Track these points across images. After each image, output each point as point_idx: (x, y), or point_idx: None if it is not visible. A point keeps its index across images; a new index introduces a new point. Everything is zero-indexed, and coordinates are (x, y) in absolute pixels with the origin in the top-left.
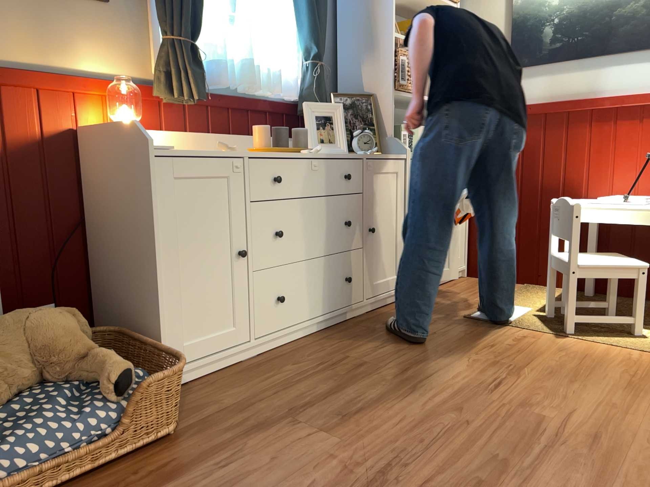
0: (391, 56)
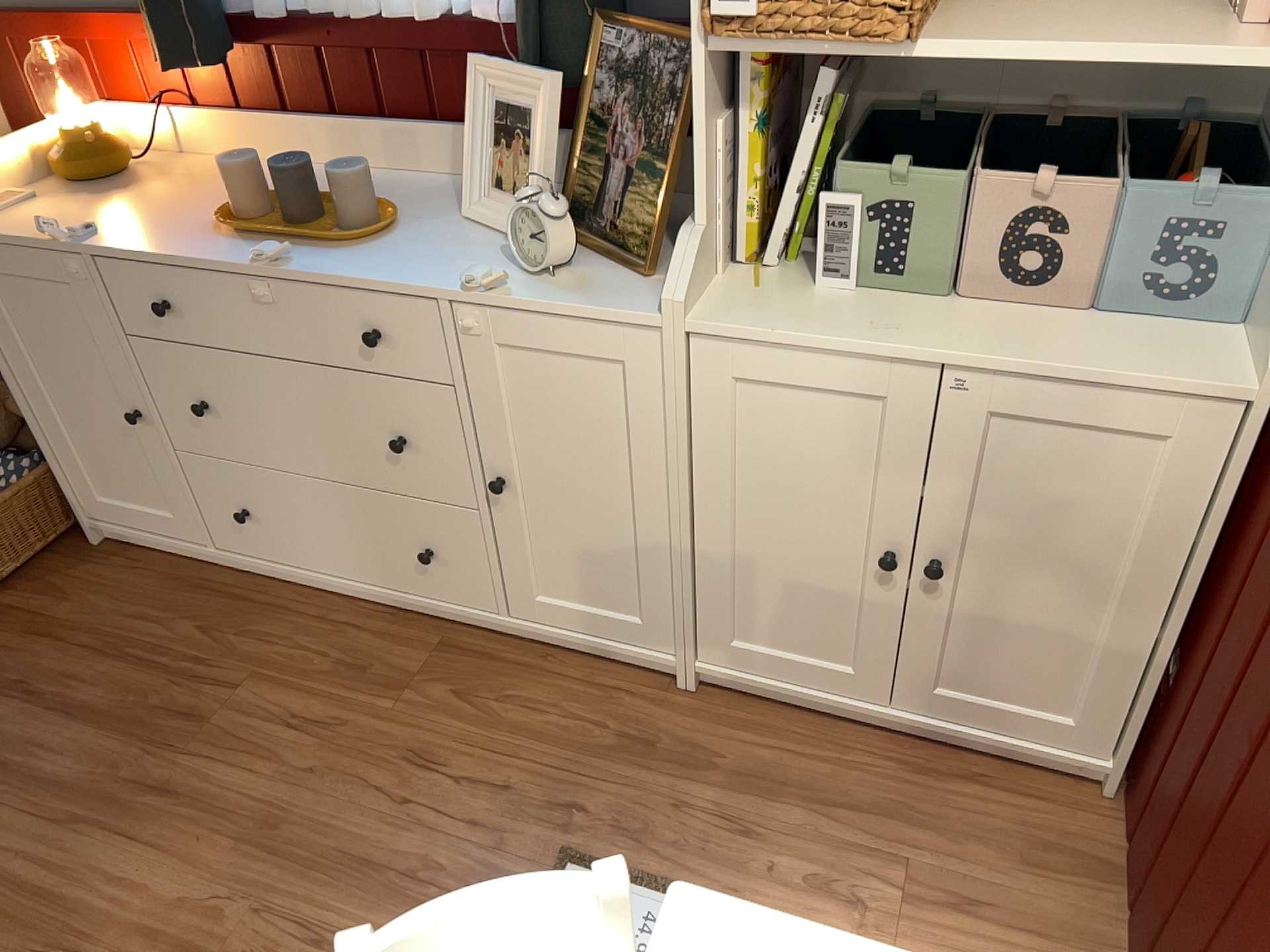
0: None
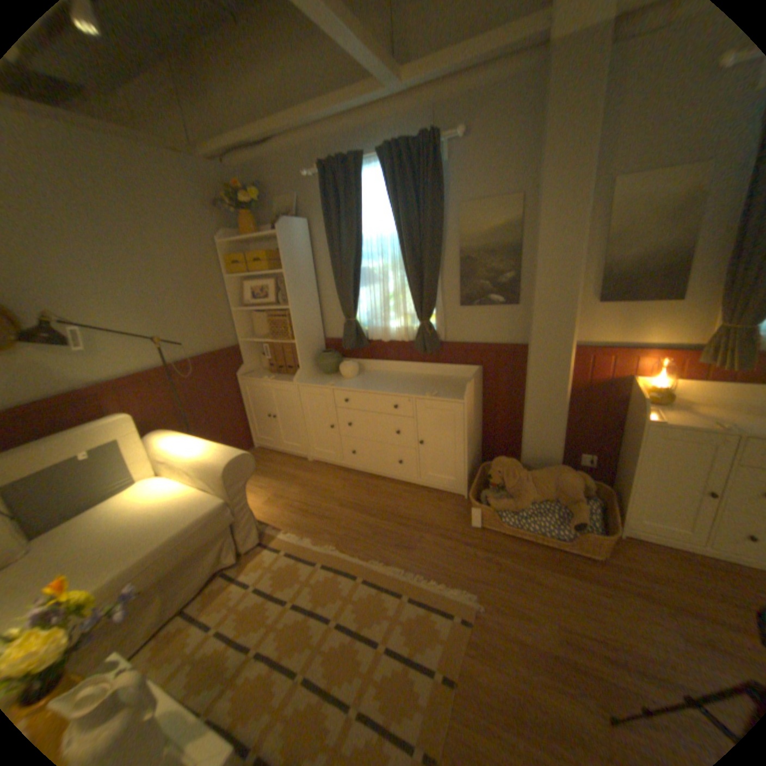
0: None
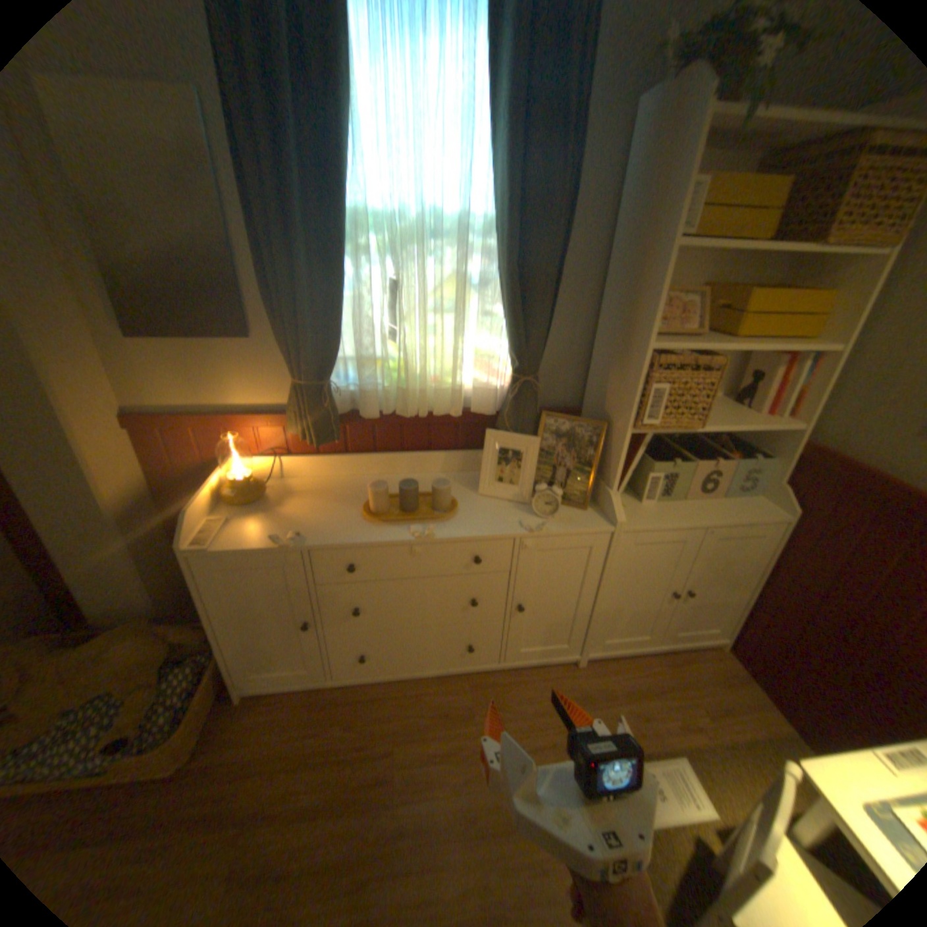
0: (639, 380)
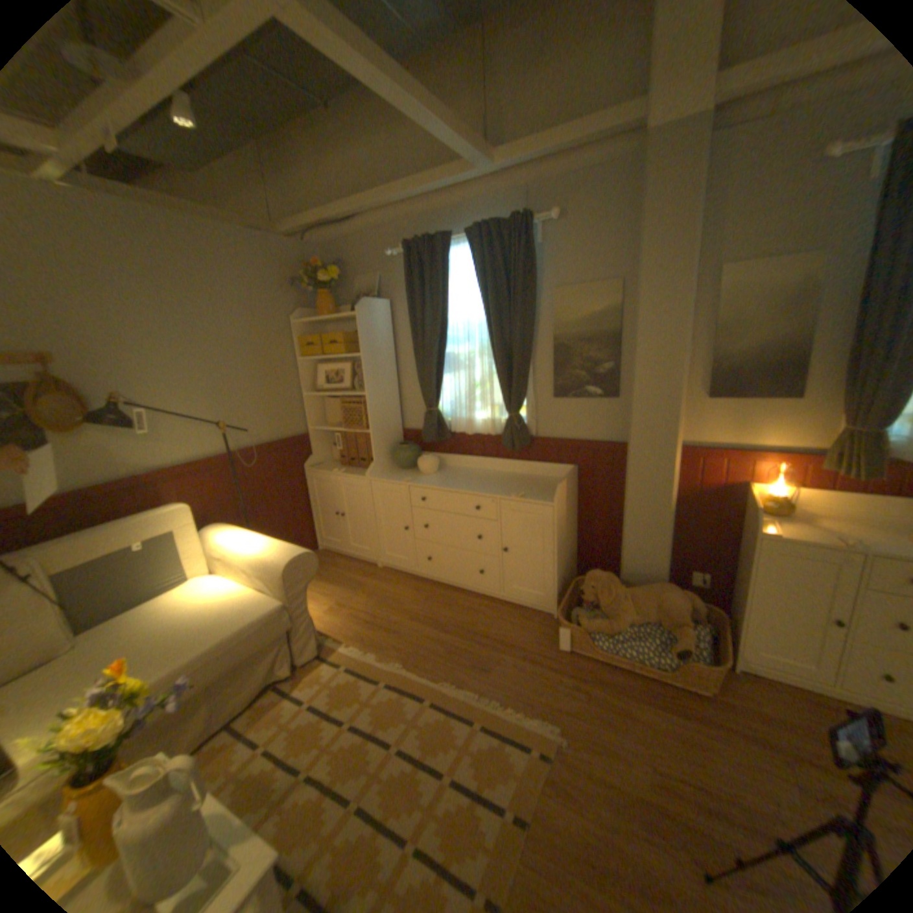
0: None
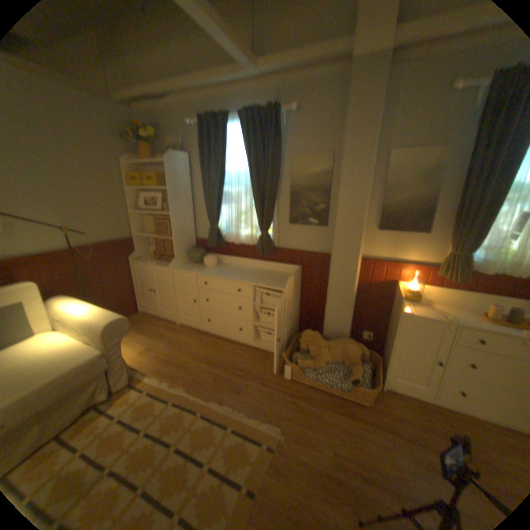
0: None
